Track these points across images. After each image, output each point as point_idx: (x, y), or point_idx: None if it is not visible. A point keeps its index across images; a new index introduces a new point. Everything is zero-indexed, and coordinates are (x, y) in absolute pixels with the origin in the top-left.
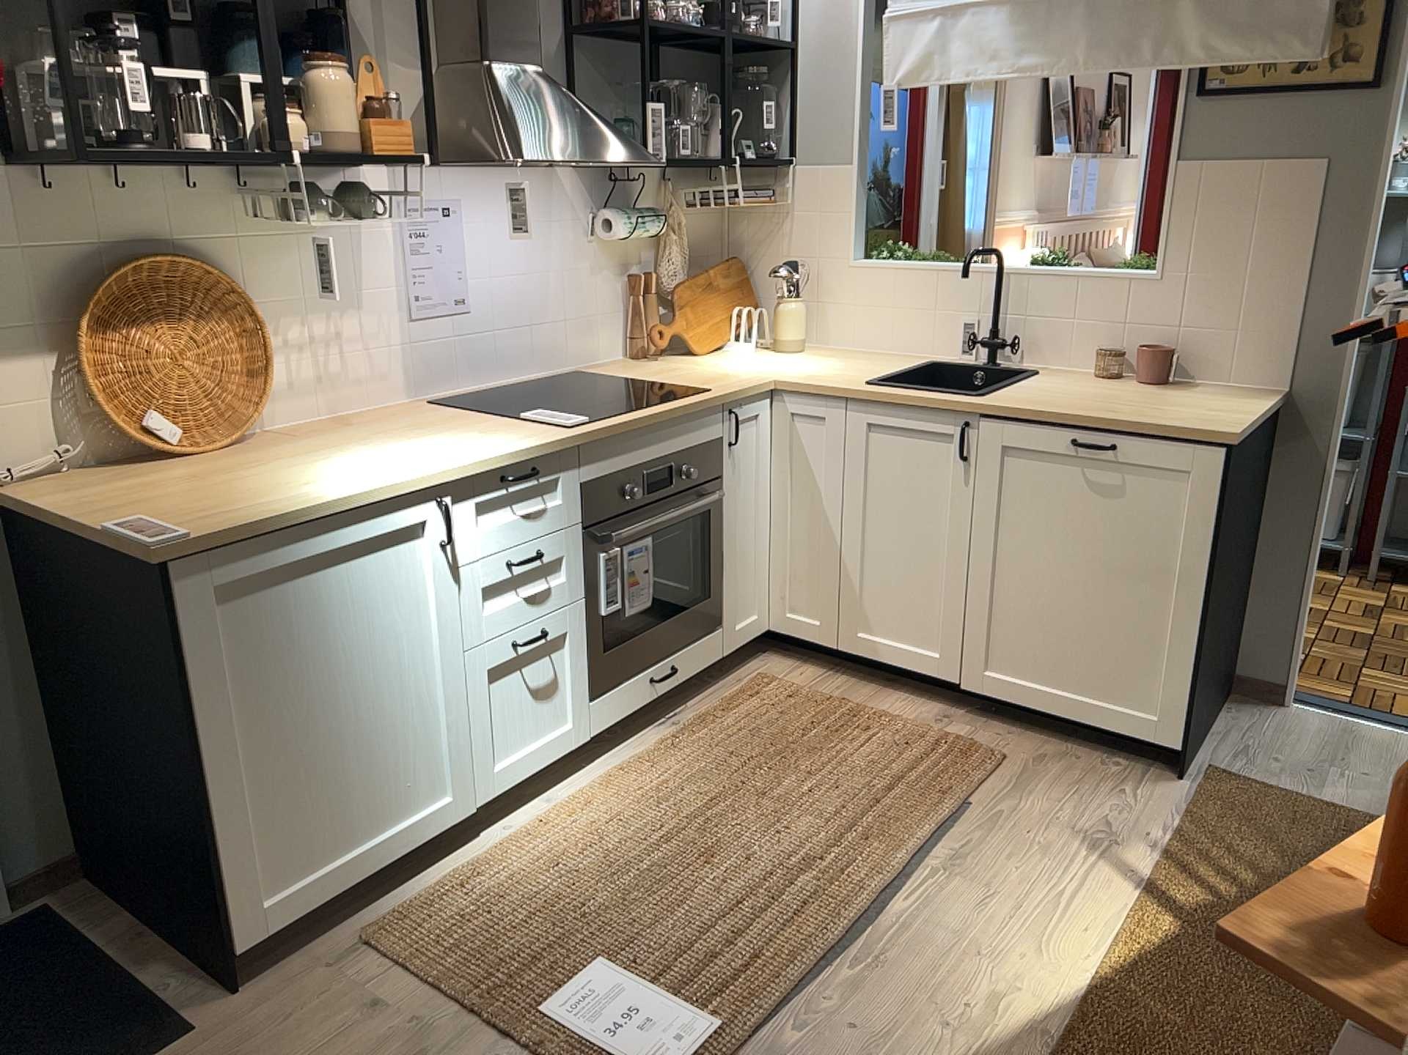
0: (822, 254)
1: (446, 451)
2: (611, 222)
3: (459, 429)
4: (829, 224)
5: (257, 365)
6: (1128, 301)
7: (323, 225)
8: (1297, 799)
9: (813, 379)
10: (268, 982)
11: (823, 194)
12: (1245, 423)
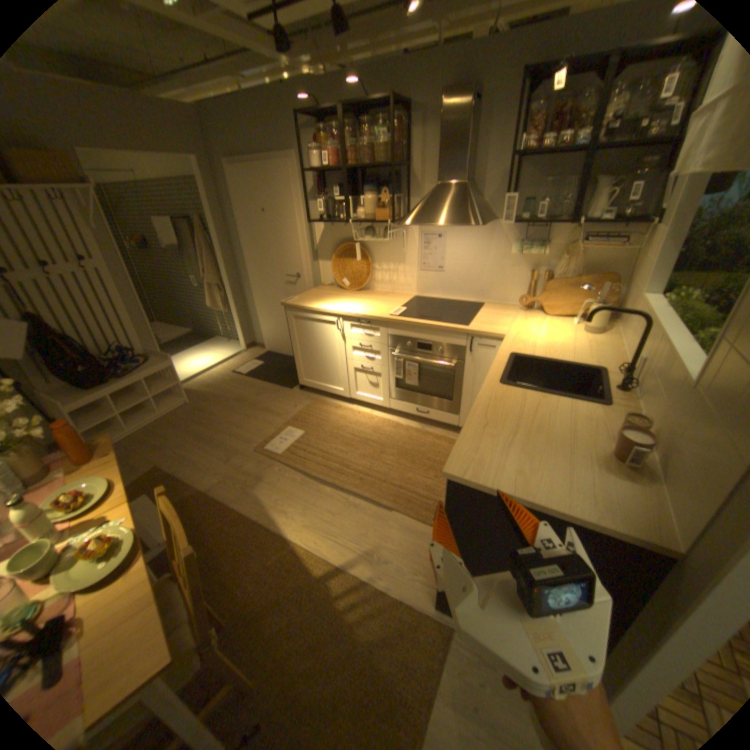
0: (642, 284)
1: (357, 308)
2: (519, 245)
3: (384, 305)
4: (650, 266)
5: (369, 273)
6: (678, 394)
7: (394, 237)
8: (429, 679)
9: (512, 342)
10: (303, 392)
11: (656, 245)
12: (481, 483)
